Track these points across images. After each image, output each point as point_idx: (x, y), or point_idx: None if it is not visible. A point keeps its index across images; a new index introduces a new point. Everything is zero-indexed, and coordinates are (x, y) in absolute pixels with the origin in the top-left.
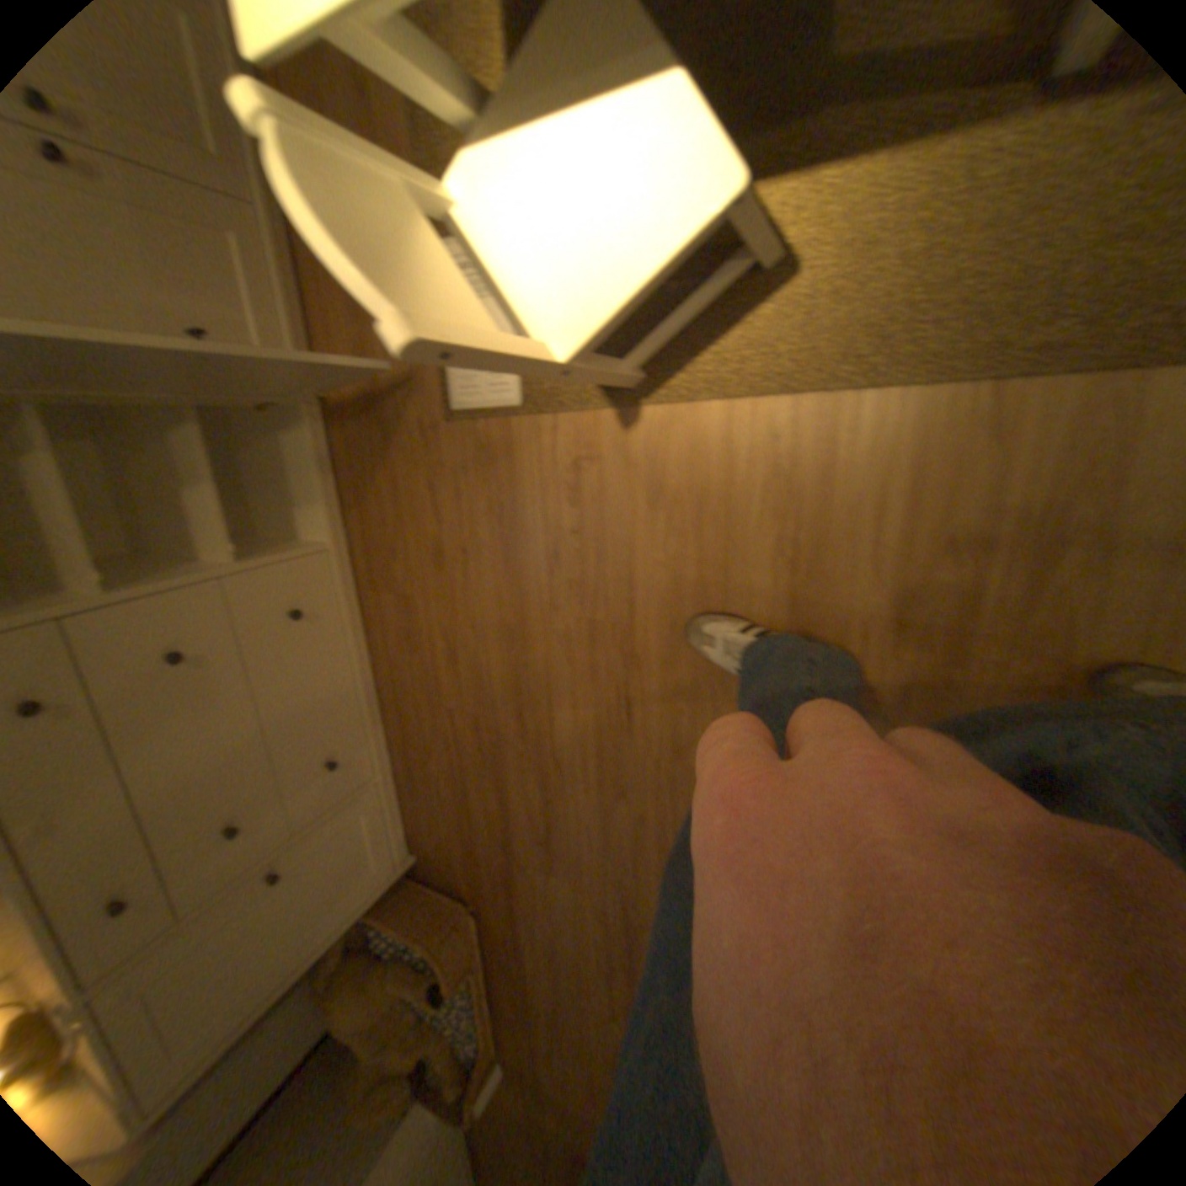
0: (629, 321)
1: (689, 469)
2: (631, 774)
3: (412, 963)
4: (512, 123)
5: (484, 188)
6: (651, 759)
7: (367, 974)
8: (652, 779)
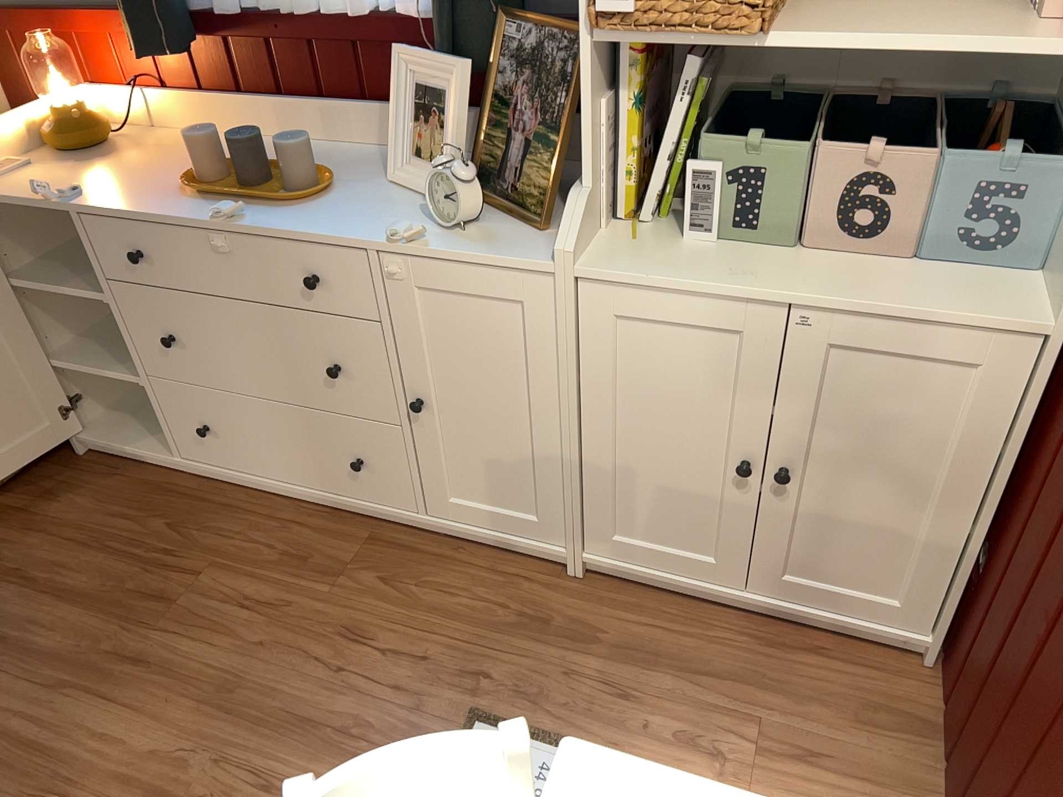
0: None
1: None
2: None
3: None
4: None
5: None
6: None
7: None
8: None
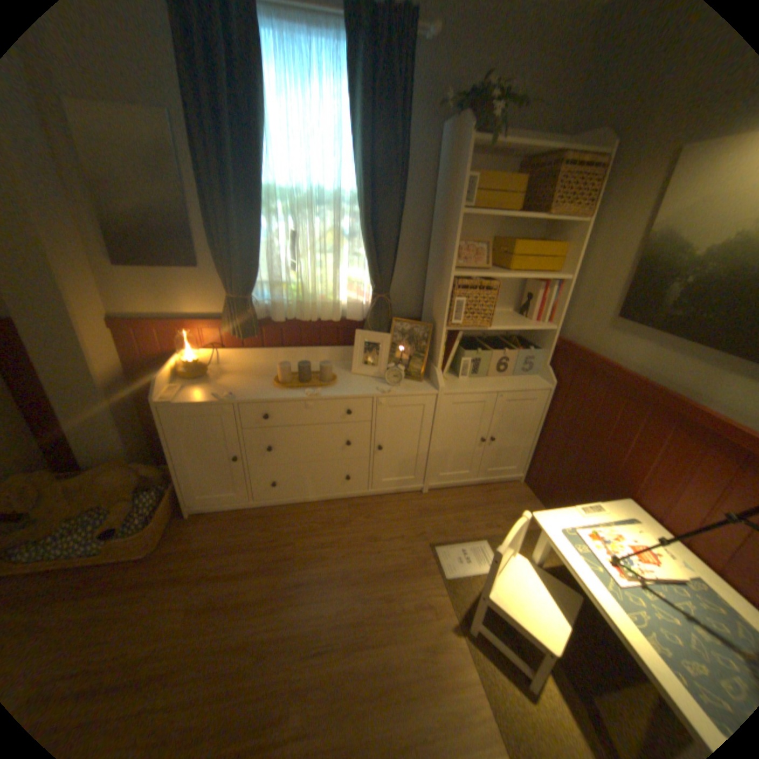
0: (491, 632)
1: (448, 674)
2: (274, 671)
3: (128, 527)
4: (539, 581)
5: (522, 572)
6: (288, 684)
7: (128, 499)
8: (274, 688)
